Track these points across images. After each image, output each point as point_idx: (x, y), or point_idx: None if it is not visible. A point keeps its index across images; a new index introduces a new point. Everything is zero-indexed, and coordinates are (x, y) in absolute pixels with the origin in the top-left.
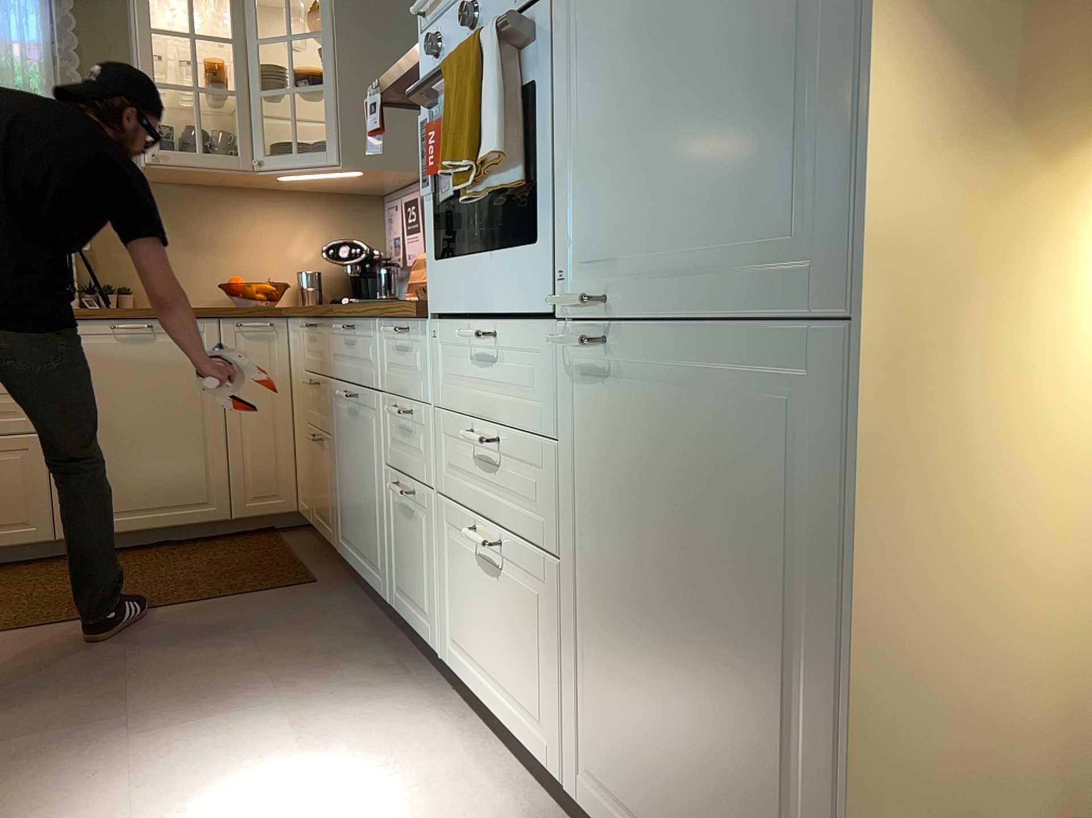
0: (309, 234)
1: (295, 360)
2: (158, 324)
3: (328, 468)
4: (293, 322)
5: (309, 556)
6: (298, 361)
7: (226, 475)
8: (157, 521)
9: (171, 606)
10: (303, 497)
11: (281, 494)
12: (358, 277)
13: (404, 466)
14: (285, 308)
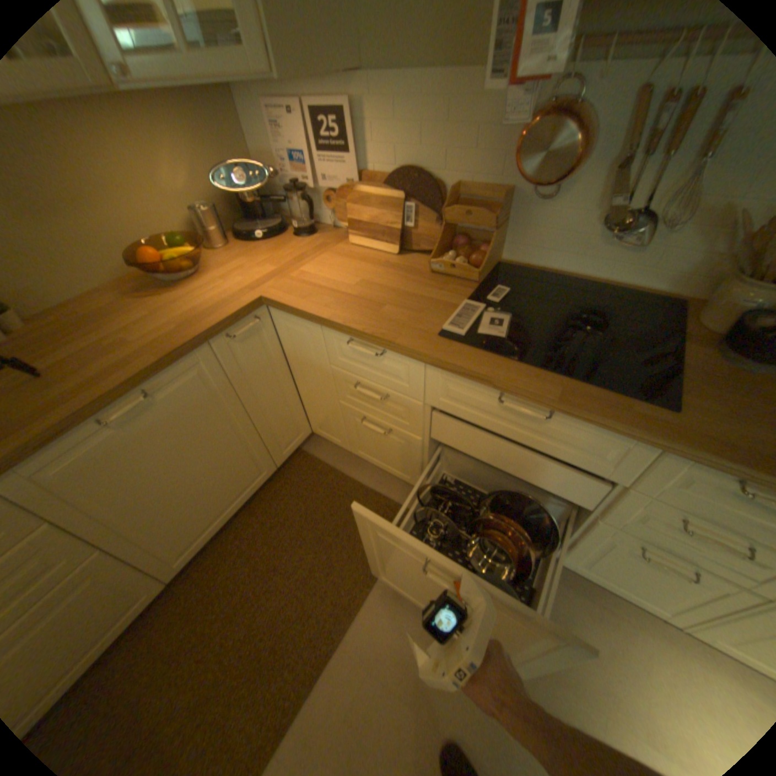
0: (171, 152)
1: (301, 348)
2: (150, 385)
3: (408, 450)
4: (295, 318)
5: (363, 475)
6: (313, 352)
7: (266, 449)
8: (233, 511)
9: (358, 609)
10: (331, 434)
11: (302, 431)
12: (254, 201)
13: (677, 552)
14: (266, 298)
